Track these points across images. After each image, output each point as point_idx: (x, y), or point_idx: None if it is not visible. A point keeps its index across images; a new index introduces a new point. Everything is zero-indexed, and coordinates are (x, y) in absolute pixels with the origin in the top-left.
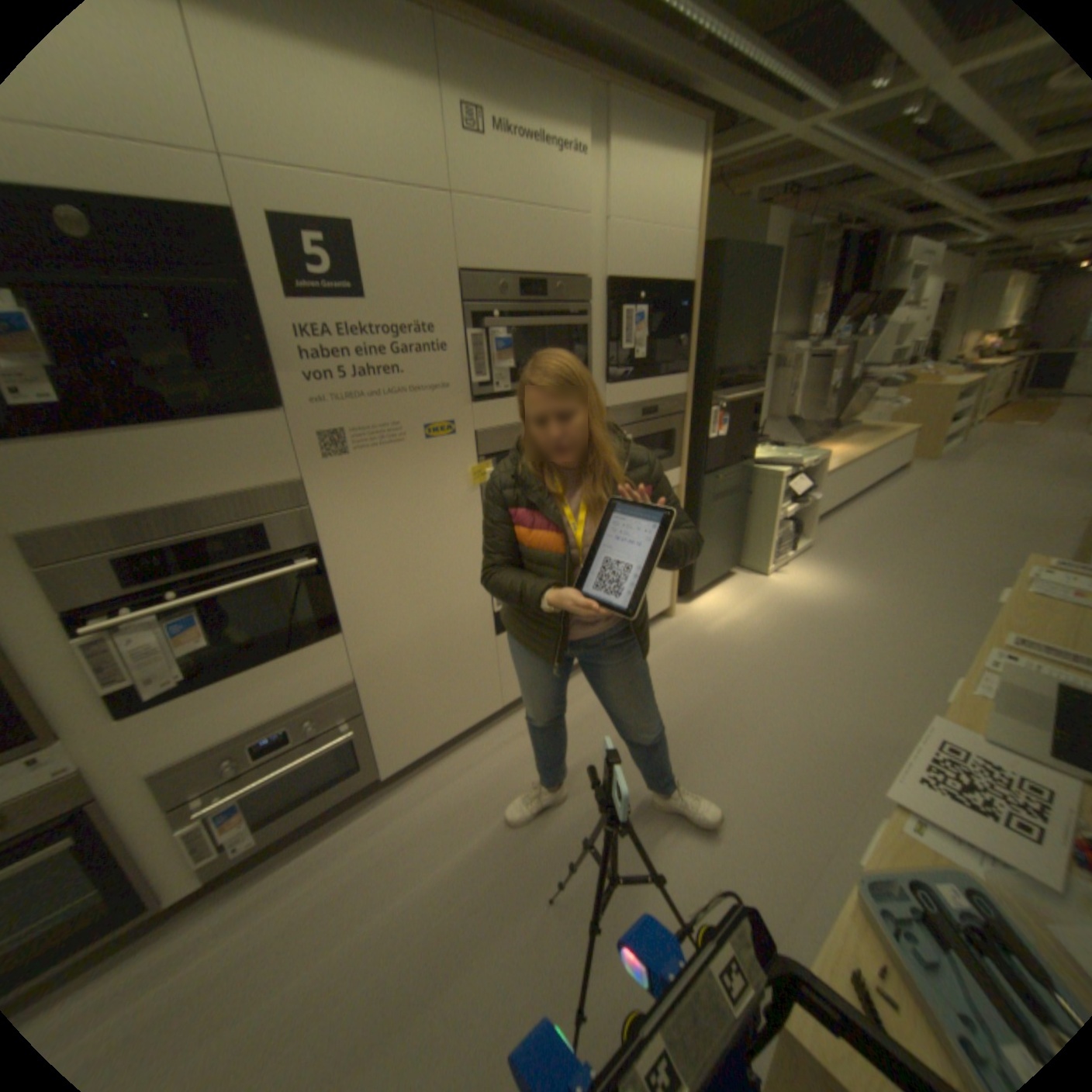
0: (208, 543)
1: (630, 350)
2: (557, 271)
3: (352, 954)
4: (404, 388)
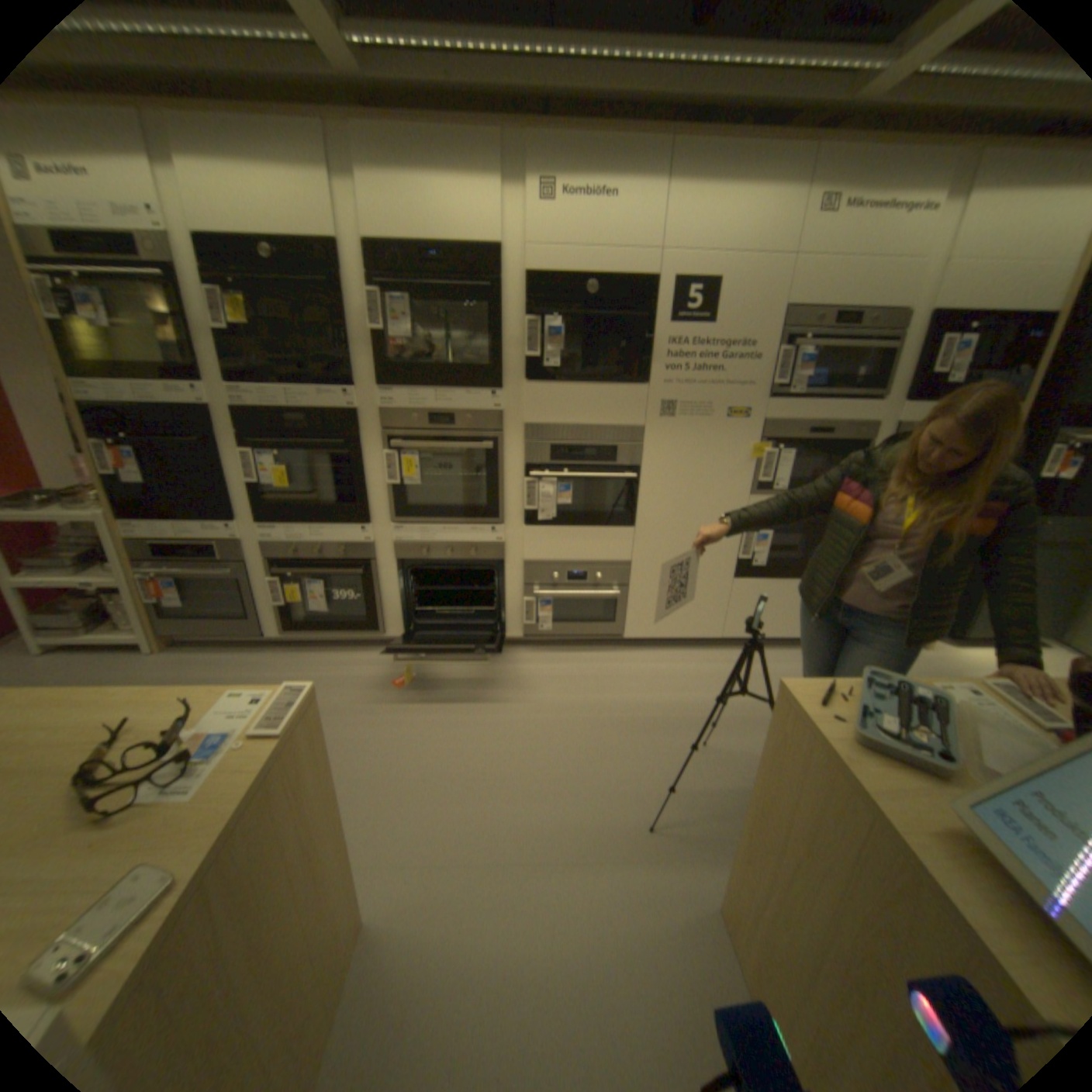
0: (590, 451)
1: (945, 374)
2: (877, 305)
3: (582, 704)
4: (723, 382)
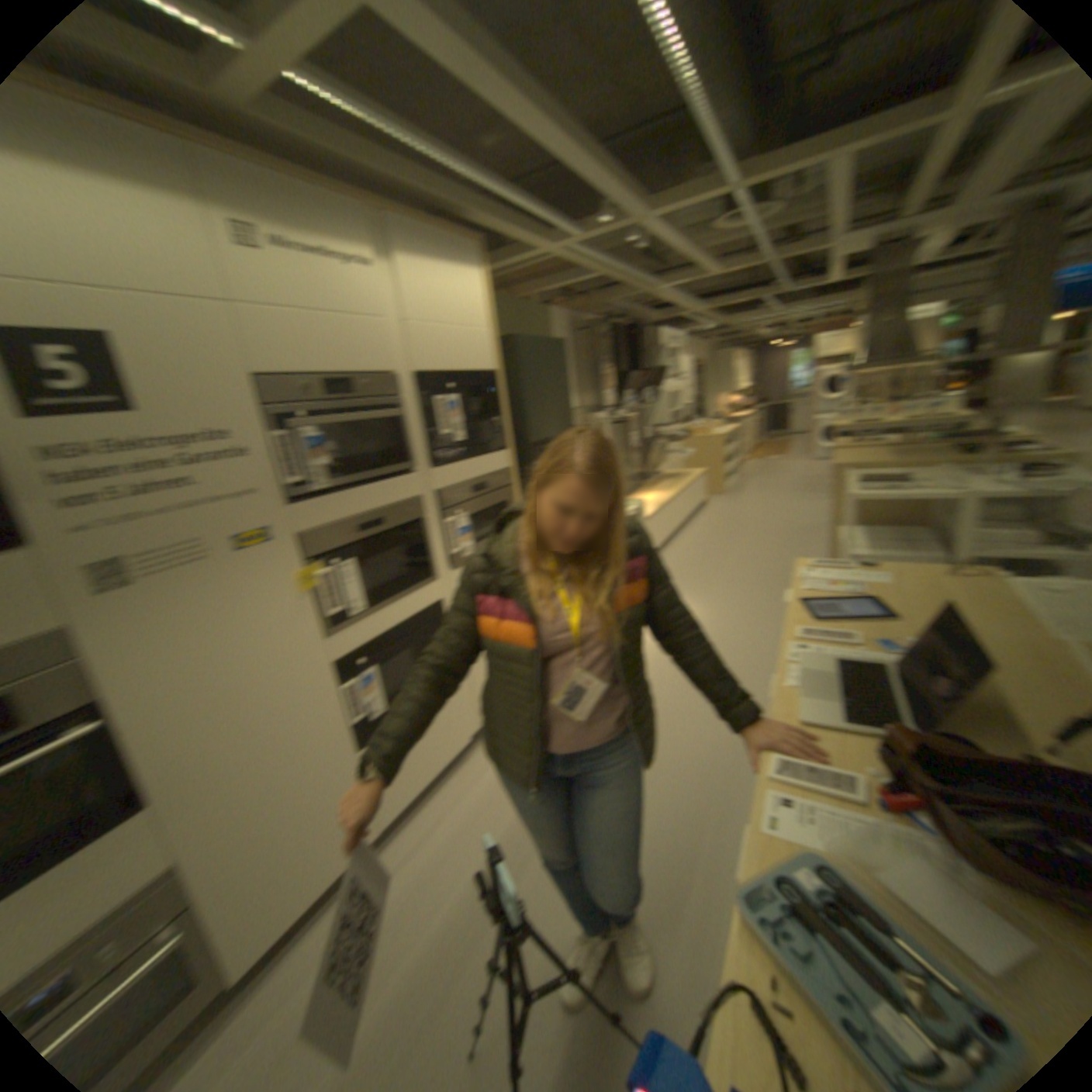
0: None
1: (445, 435)
2: (356, 369)
3: None
4: (192, 500)
